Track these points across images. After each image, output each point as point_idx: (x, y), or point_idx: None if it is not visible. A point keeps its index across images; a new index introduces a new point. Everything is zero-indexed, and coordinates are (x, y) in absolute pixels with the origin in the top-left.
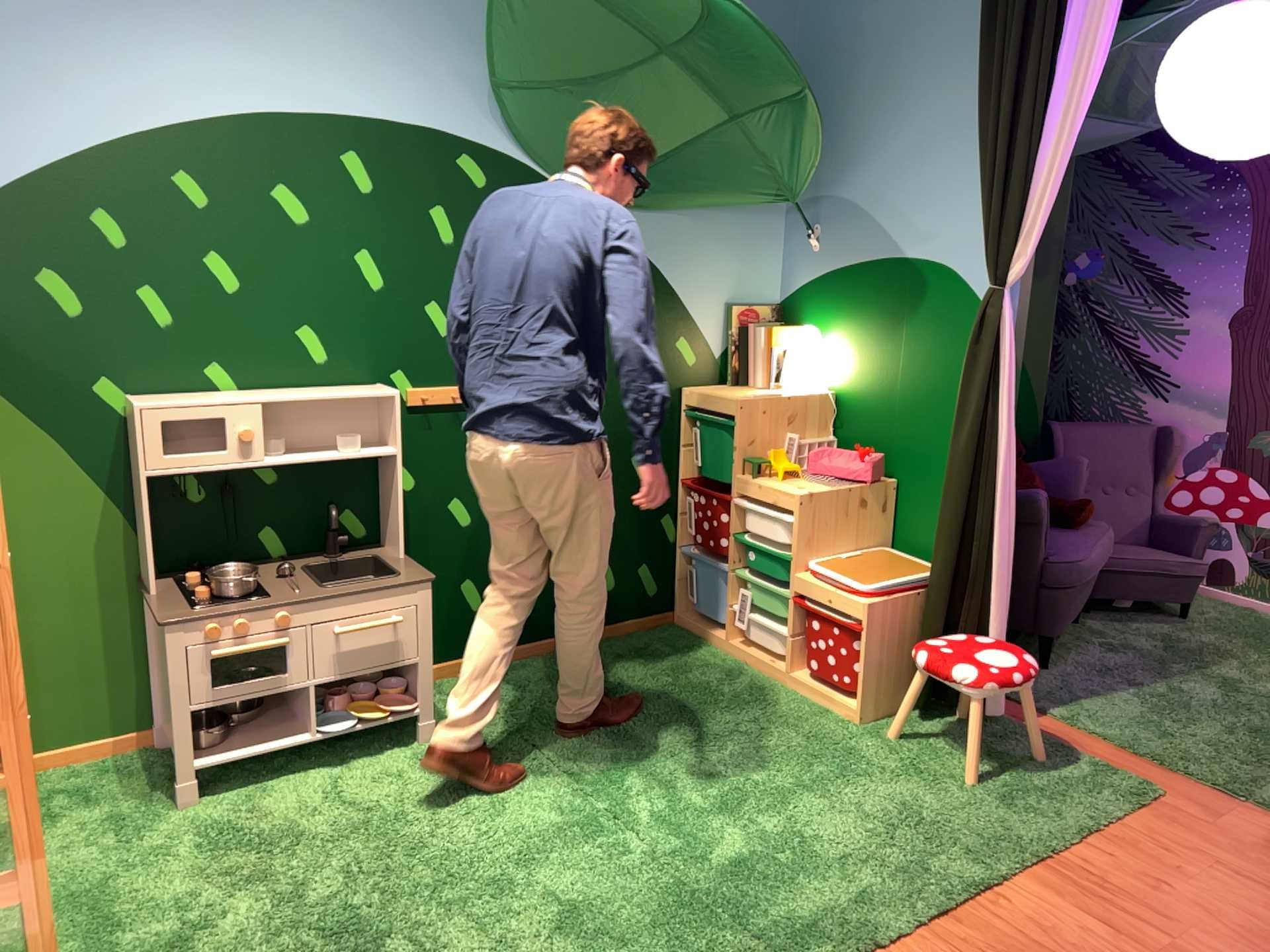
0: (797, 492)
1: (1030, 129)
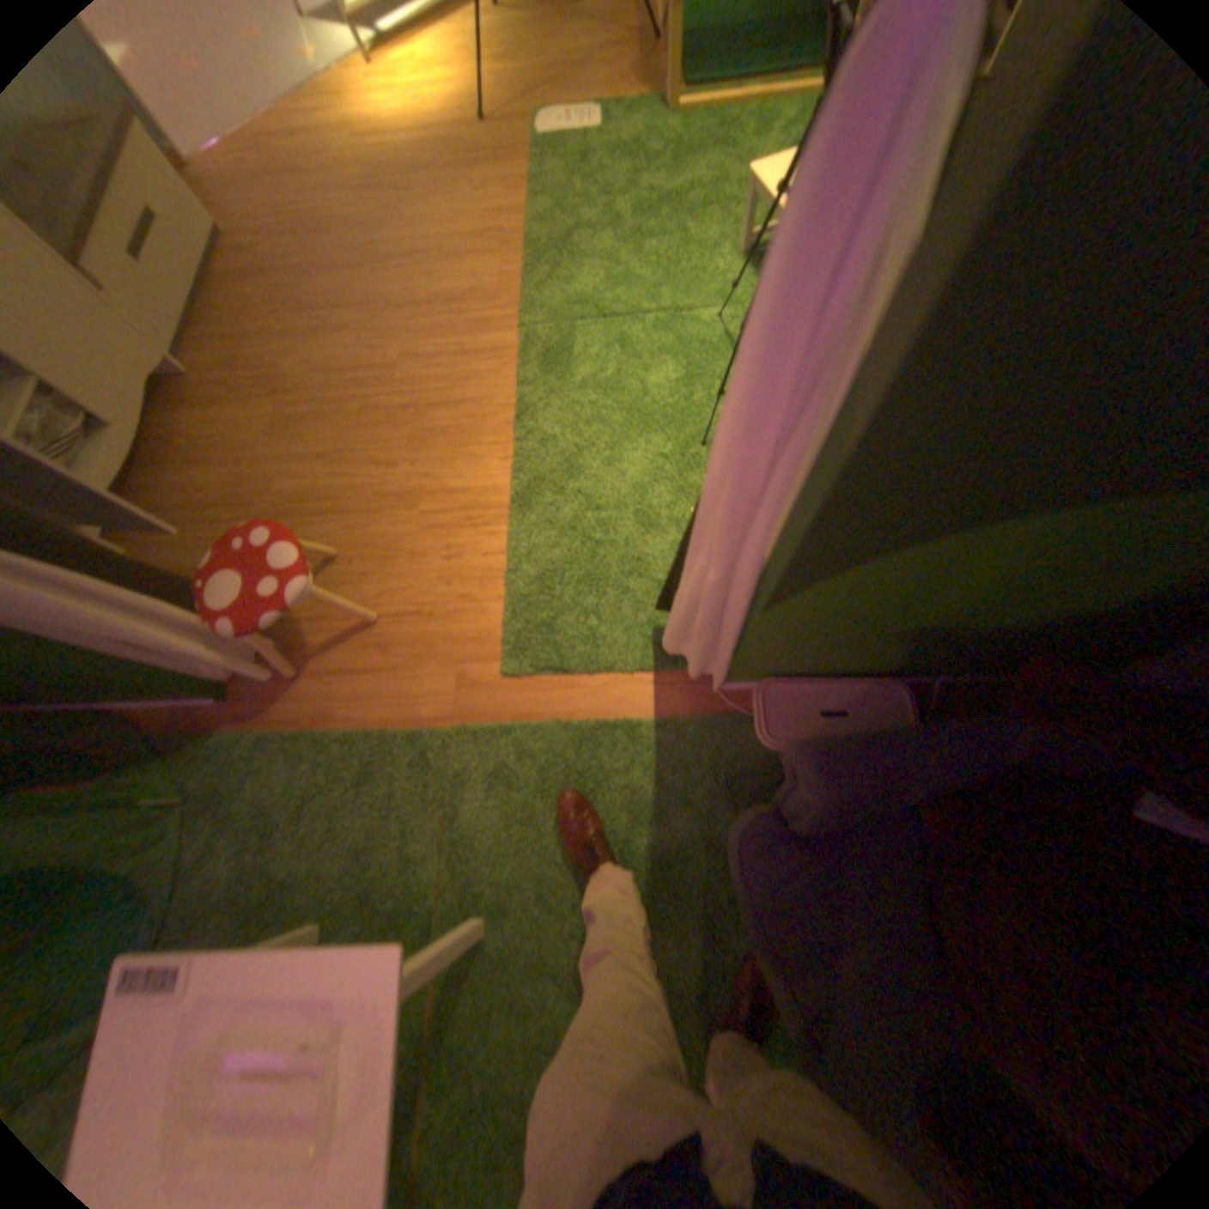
0: None
1: None
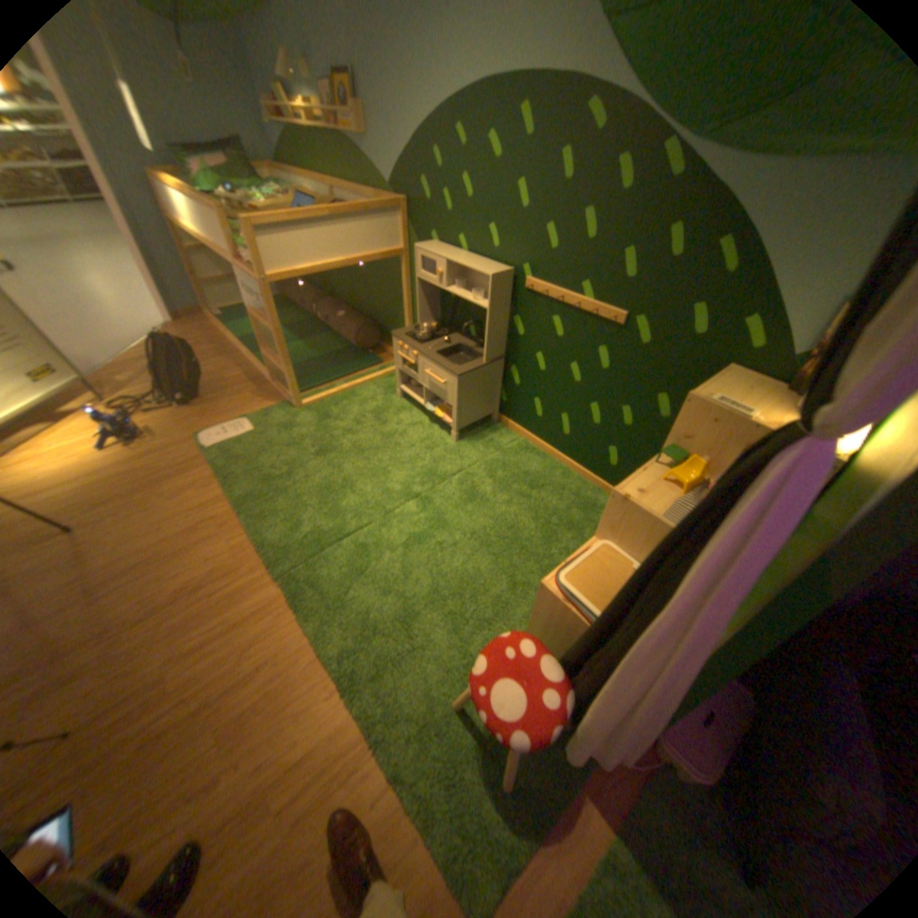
0: (623, 489)
1: None
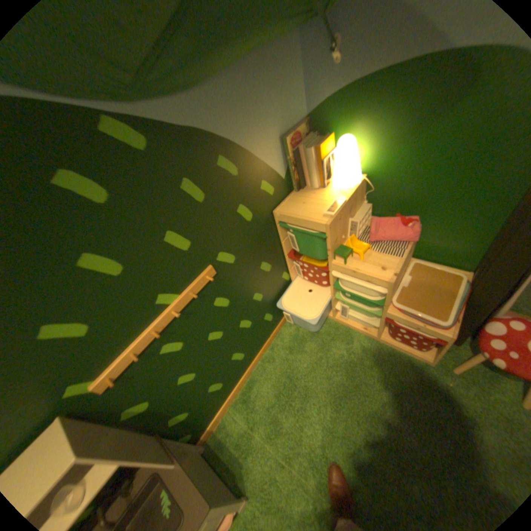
0: (386, 277)
1: None
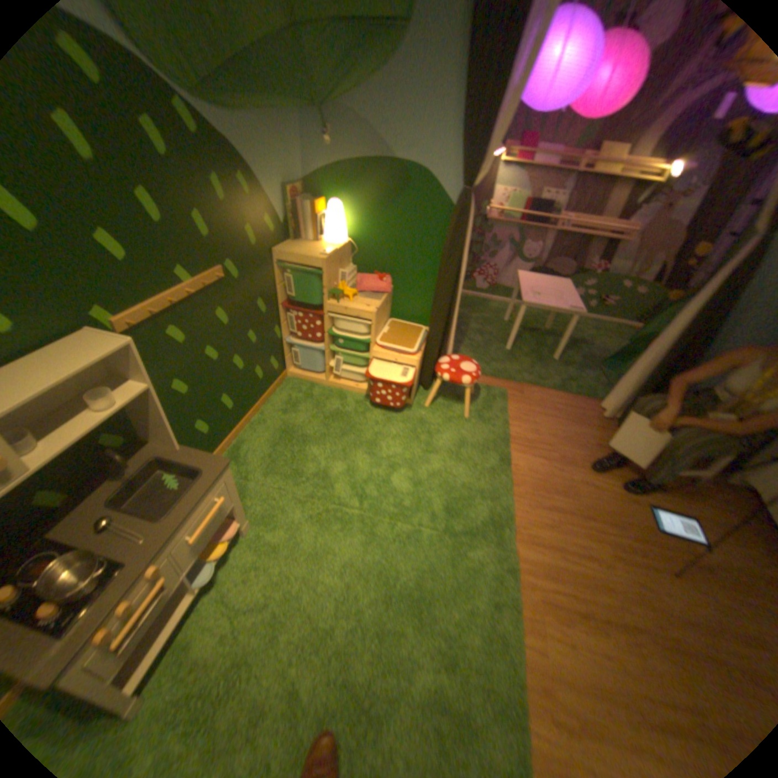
0: (369, 310)
1: (503, 86)
